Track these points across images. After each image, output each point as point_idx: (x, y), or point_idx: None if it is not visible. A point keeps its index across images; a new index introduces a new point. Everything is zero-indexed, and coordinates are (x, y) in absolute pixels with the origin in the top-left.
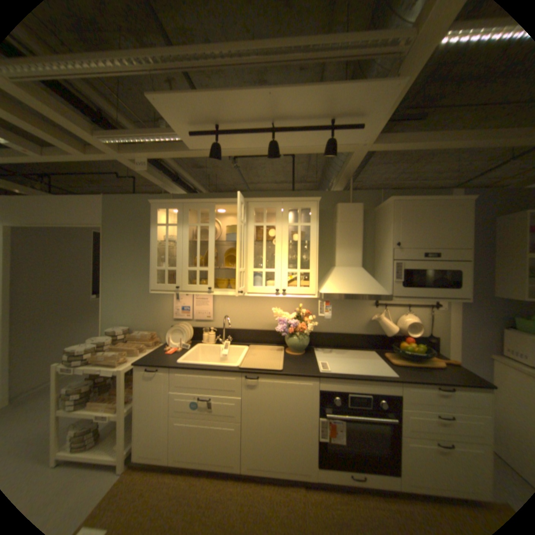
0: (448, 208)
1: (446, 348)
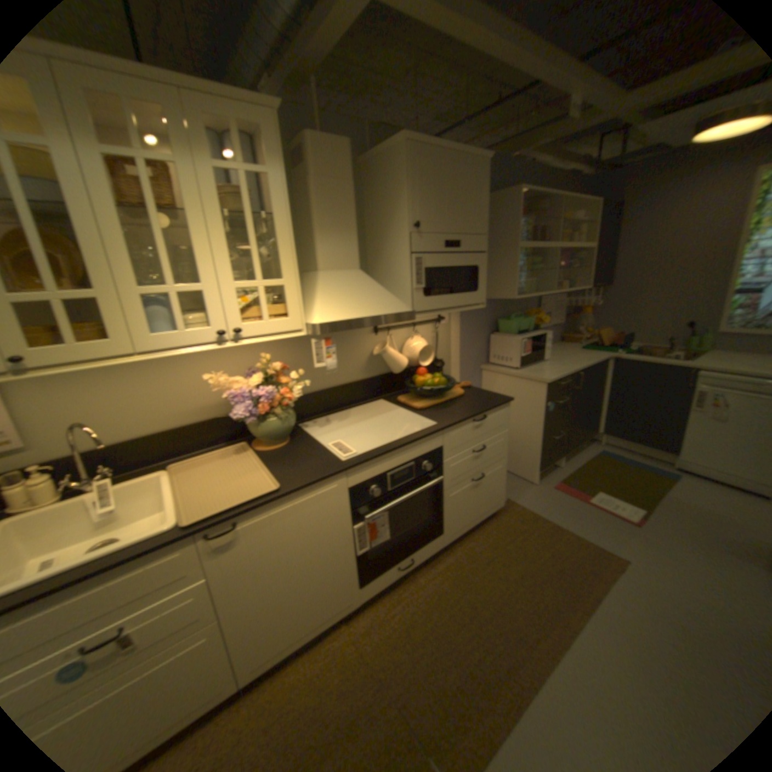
0: (468, 168)
1: (448, 369)
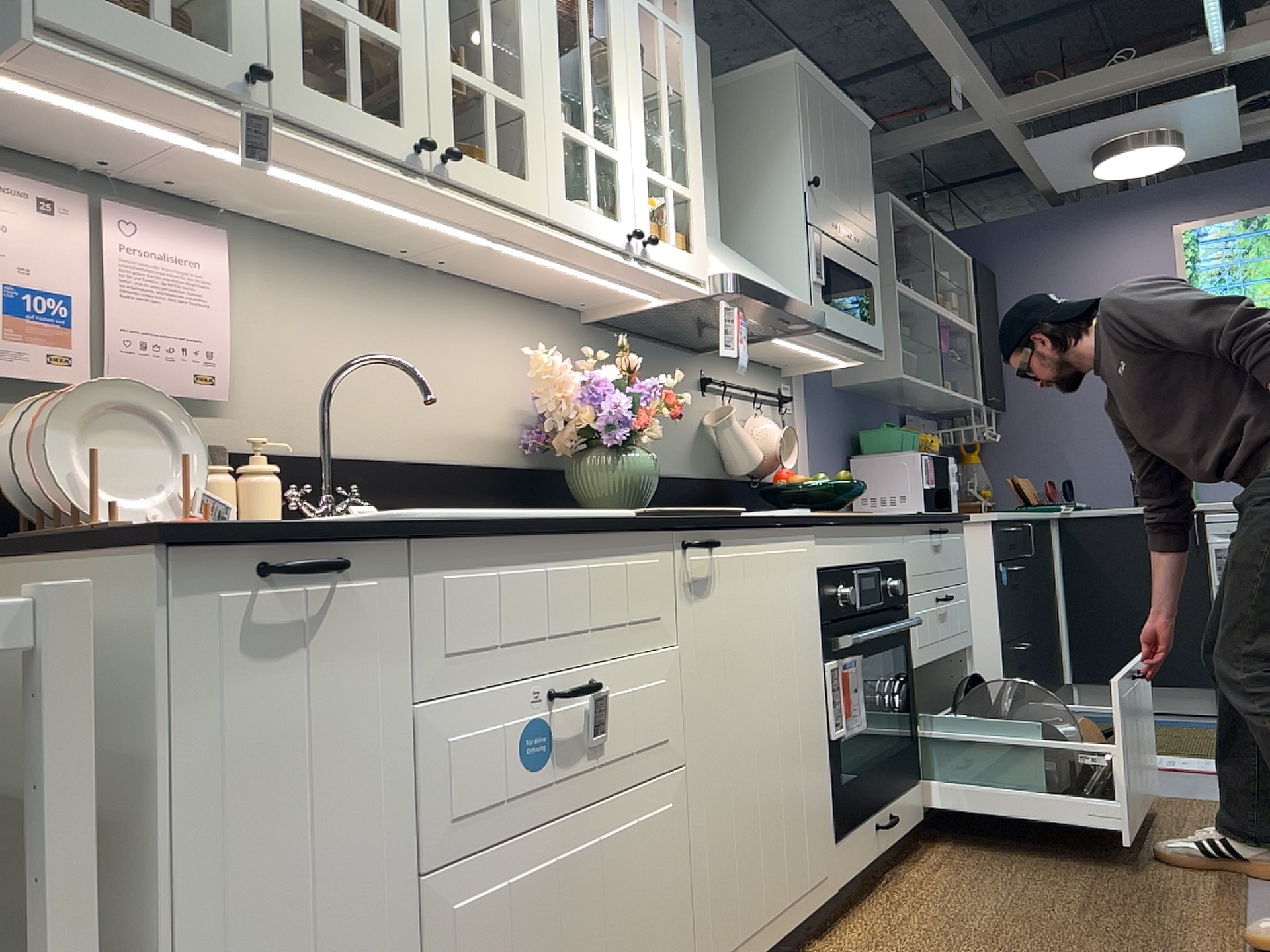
0: (852, 132)
1: None
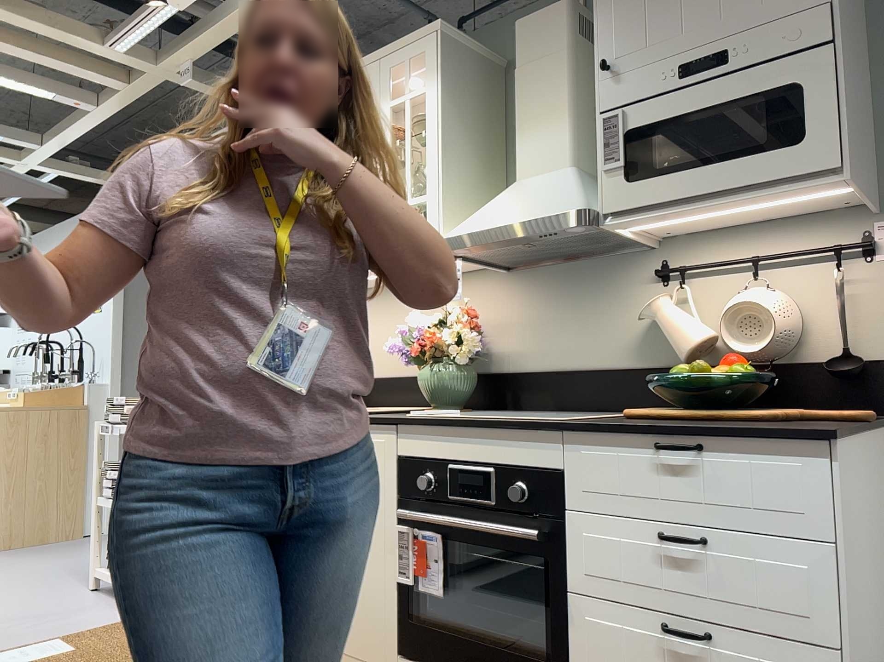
0: None
1: None
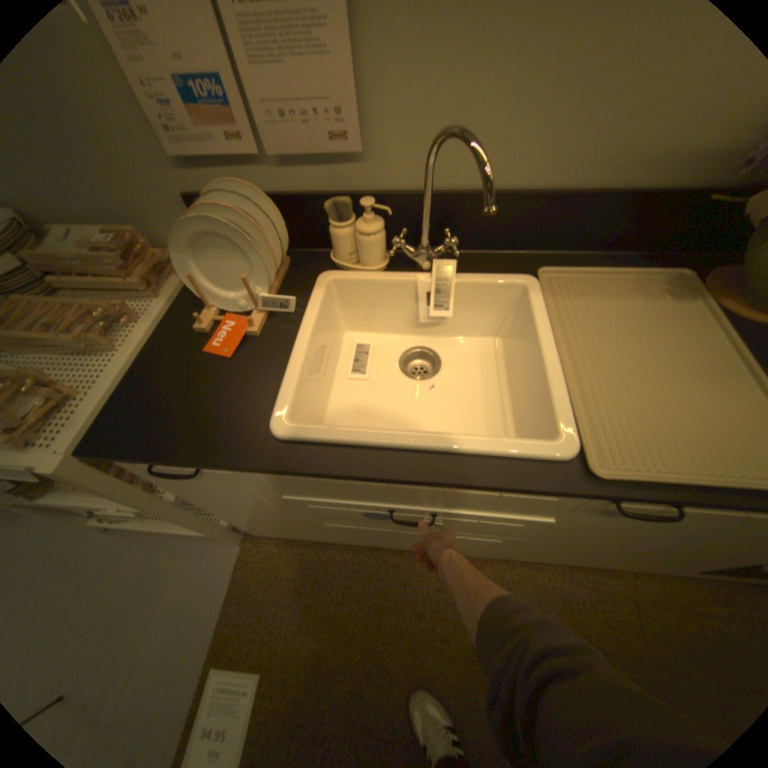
0: None
1: None
